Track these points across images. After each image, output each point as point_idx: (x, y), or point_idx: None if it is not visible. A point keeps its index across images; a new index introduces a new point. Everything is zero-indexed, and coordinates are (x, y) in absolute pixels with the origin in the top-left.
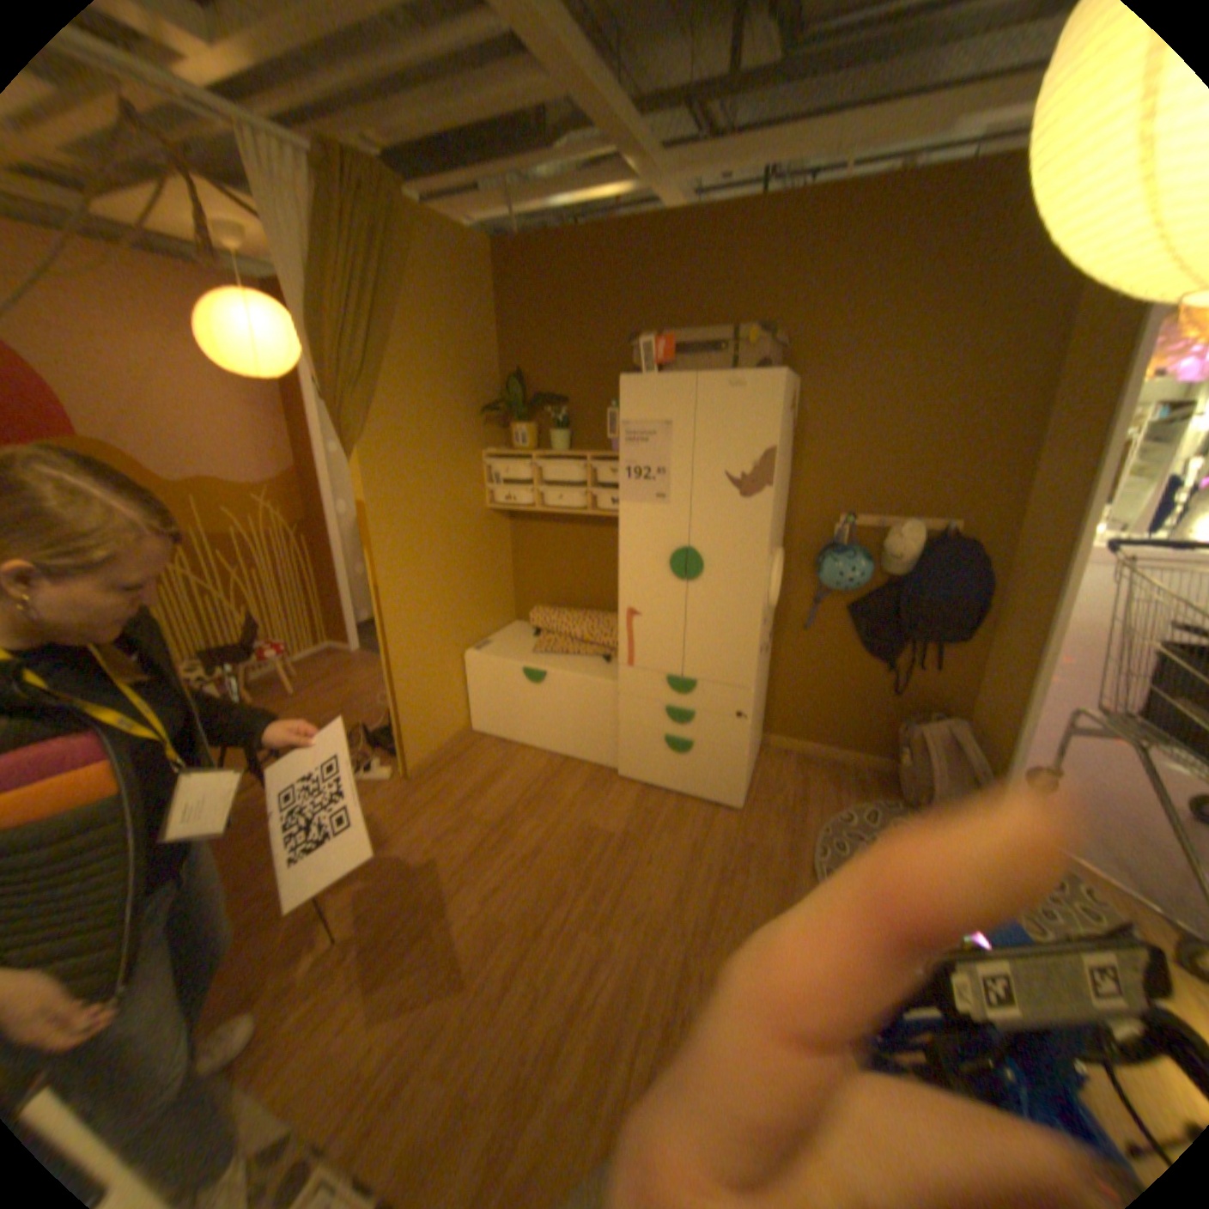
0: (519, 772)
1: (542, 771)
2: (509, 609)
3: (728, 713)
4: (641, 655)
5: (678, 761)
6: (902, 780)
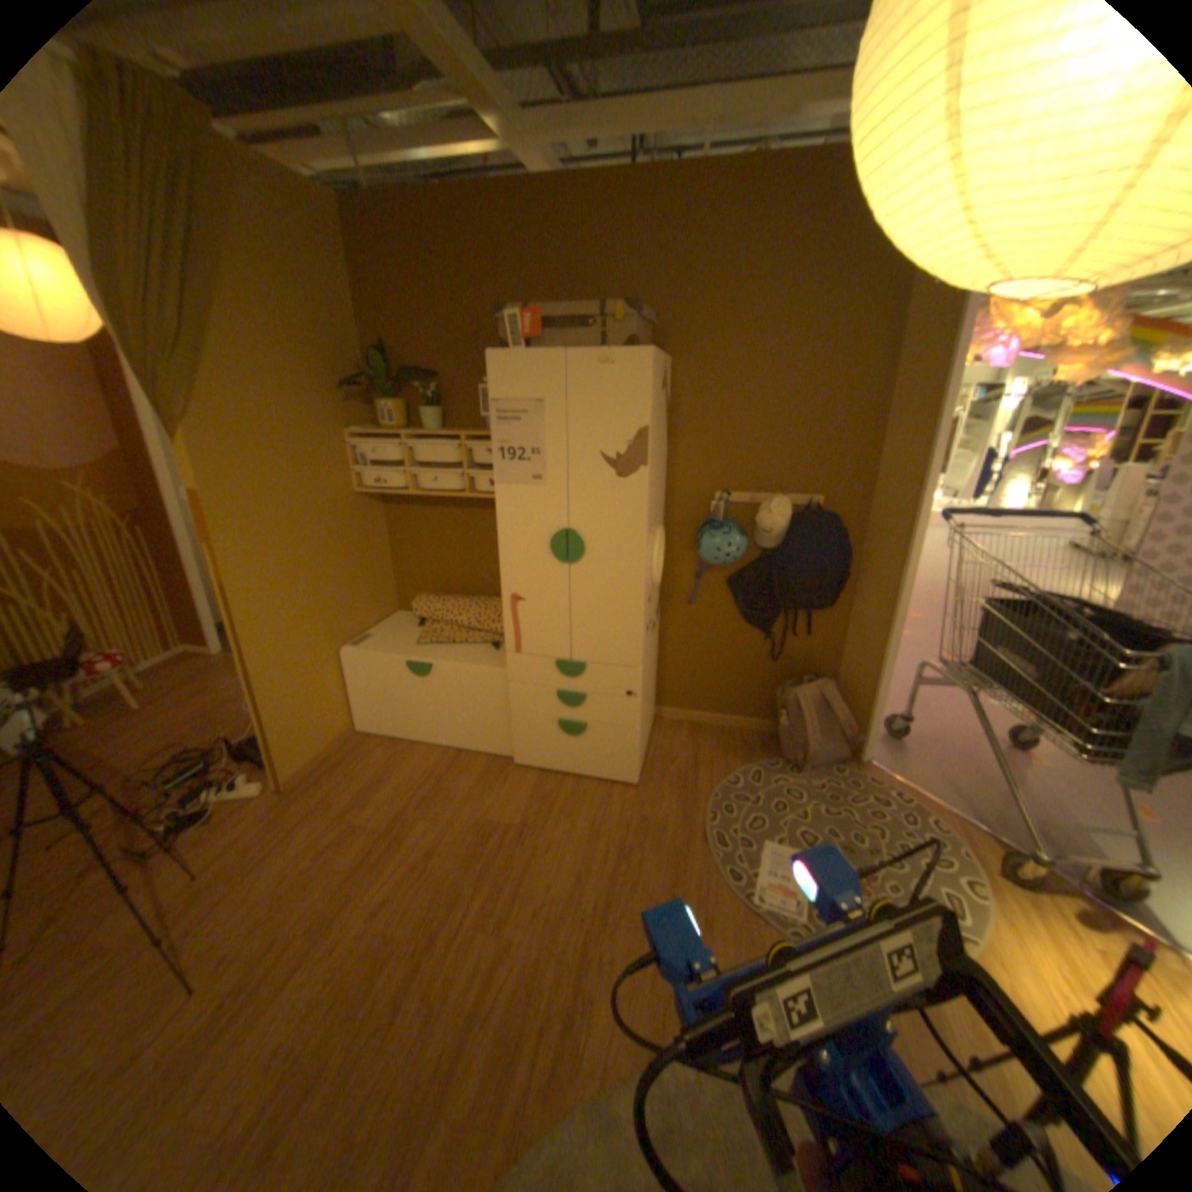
0: (409, 773)
1: (433, 770)
2: (389, 600)
3: (618, 694)
4: (529, 642)
5: (572, 745)
6: (780, 741)
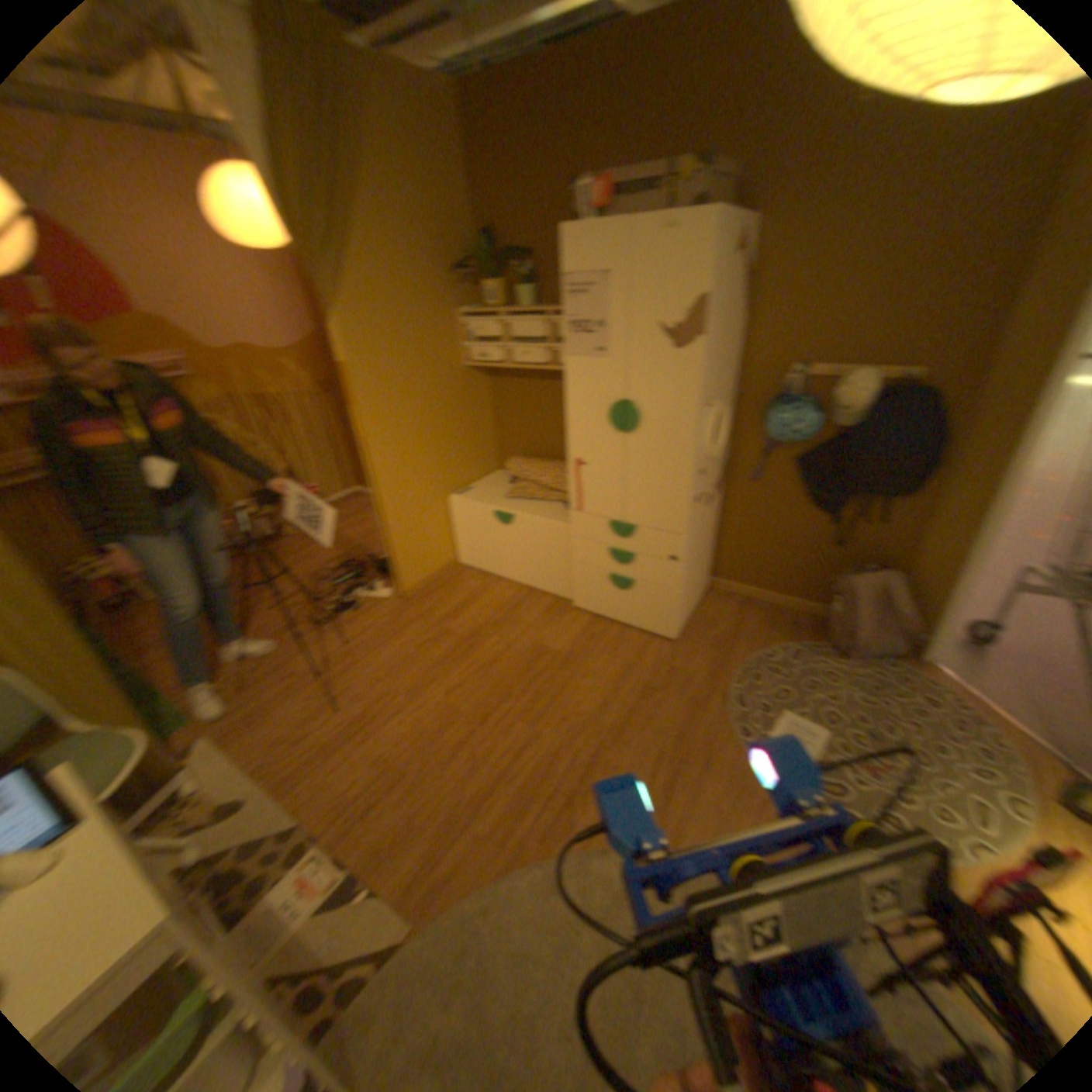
0: (489, 599)
1: (507, 600)
2: (487, 460)
3: (660, 557)
4: (586, 503)
5: (618, 597)
6: (827, 625)
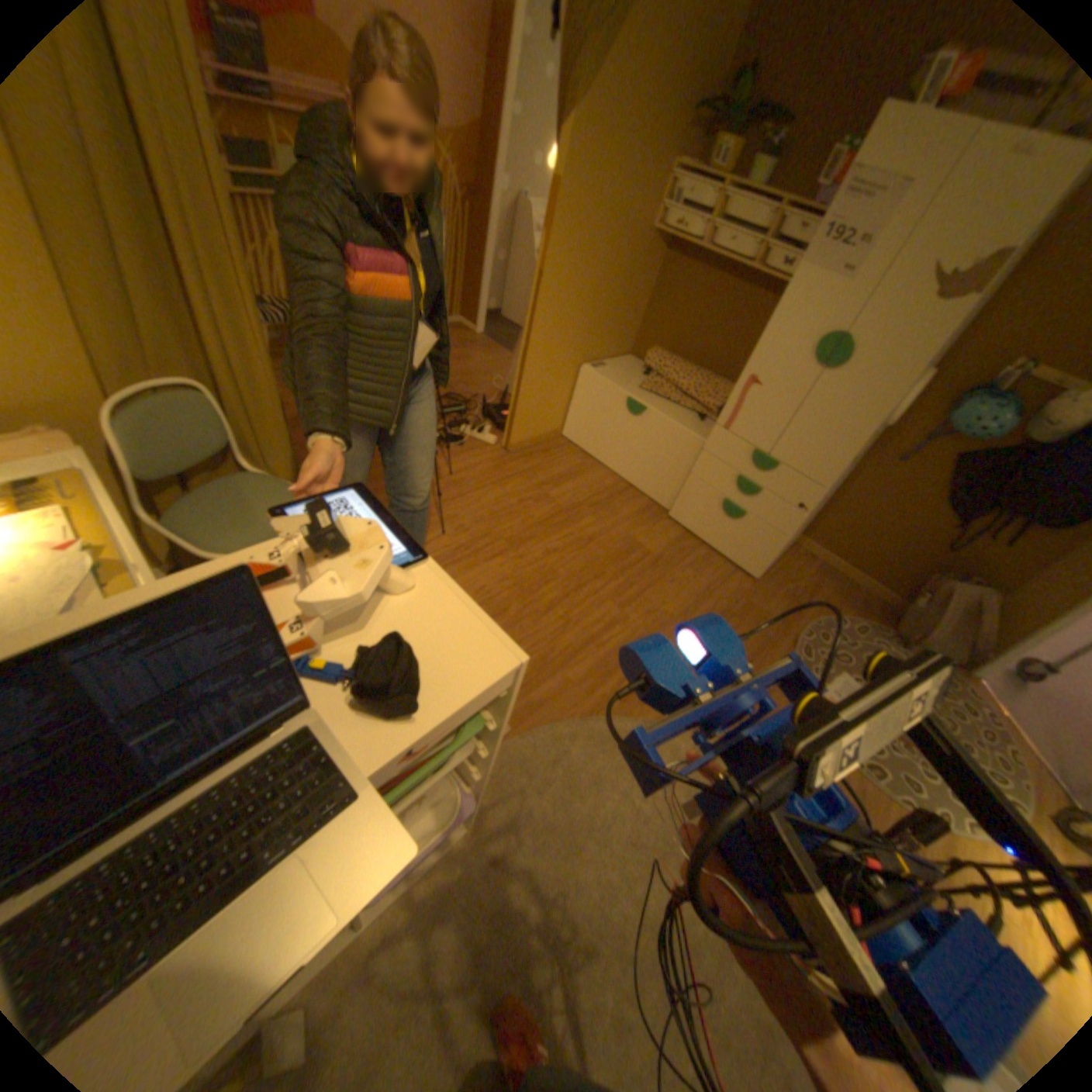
0: (591, 481)
1: (608, 488)
2: (628, 341)
3: (792, 501)
4: (741, 423)
5: (724, 523)
6: (907, 615)
